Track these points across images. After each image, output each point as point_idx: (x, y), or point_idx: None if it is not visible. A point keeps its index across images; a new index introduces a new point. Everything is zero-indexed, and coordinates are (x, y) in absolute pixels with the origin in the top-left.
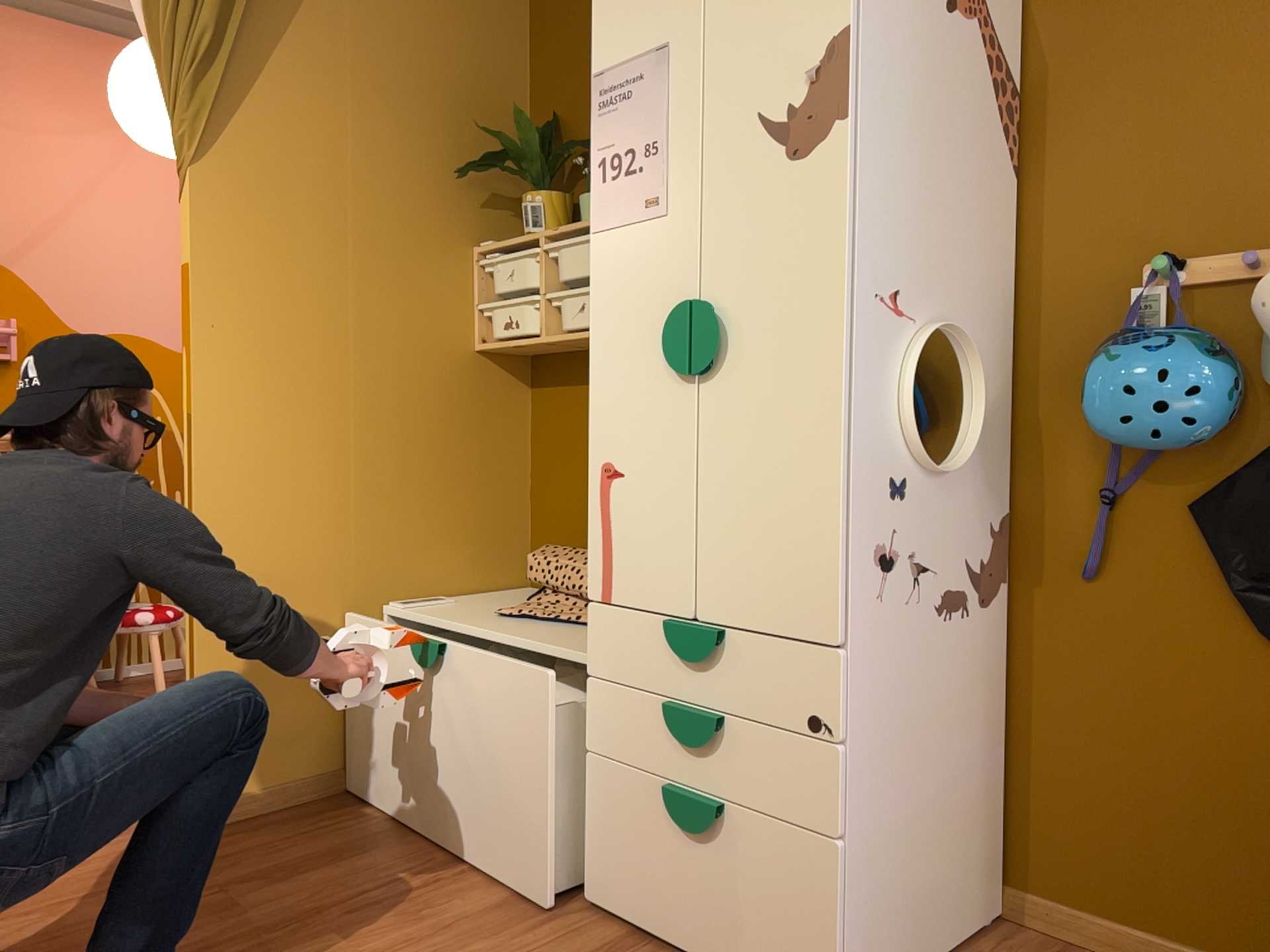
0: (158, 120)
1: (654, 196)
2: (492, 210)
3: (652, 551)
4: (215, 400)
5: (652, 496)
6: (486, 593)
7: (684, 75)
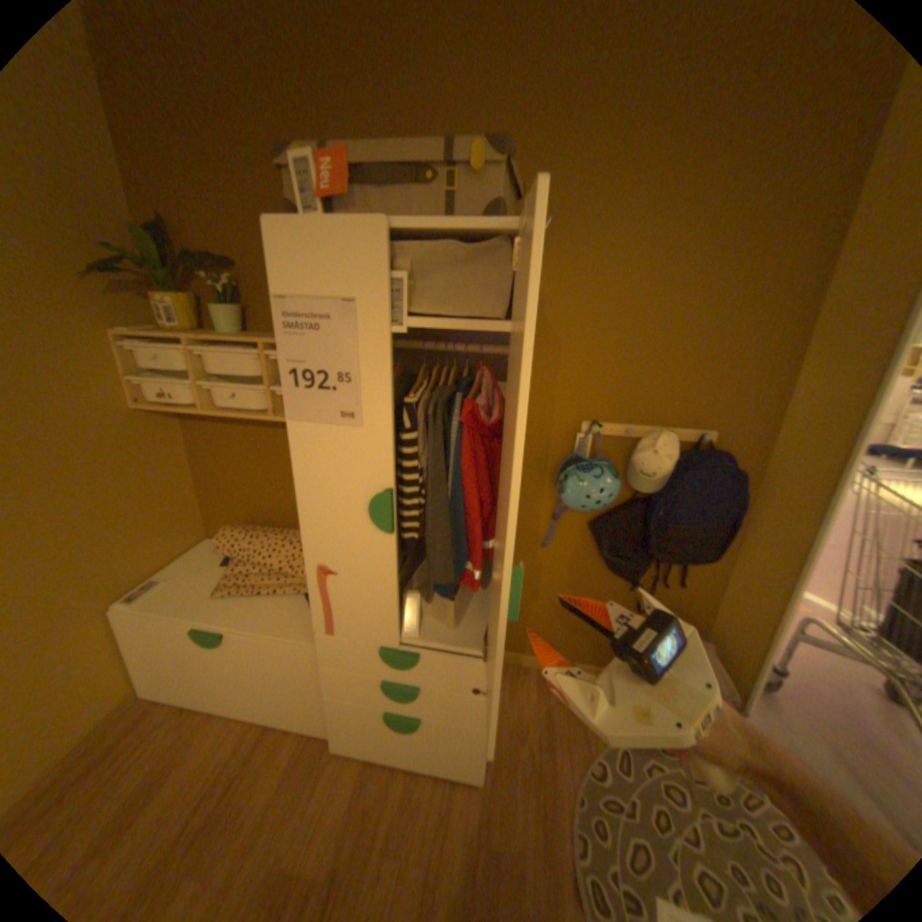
0: None
1: (349, 413)
2: (114, 295)
3: (364, 616)
4: None
5: (362, 590)
6: (181, 558)
7: (372, 331)
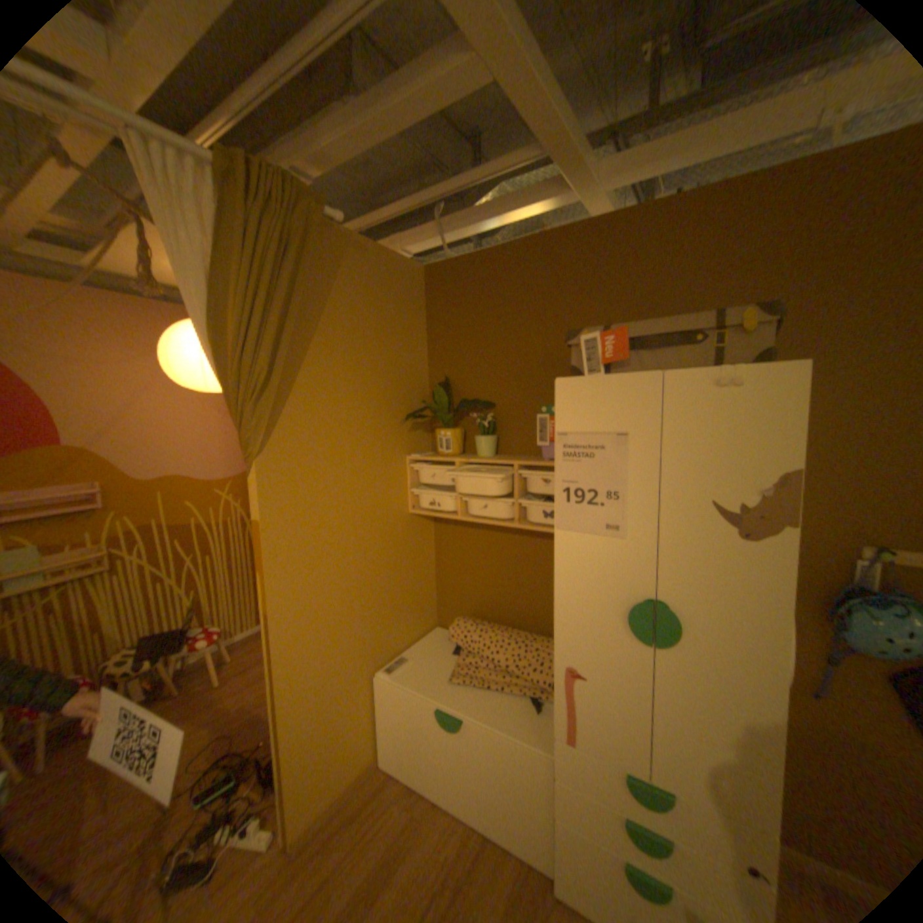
0: (192, 376)
1: (615, 525)
2: (413, 432)
3: (612, 732)
4: (280, 602)
5: (612, 702)
6: (421, 640)
7: (643, 457)
